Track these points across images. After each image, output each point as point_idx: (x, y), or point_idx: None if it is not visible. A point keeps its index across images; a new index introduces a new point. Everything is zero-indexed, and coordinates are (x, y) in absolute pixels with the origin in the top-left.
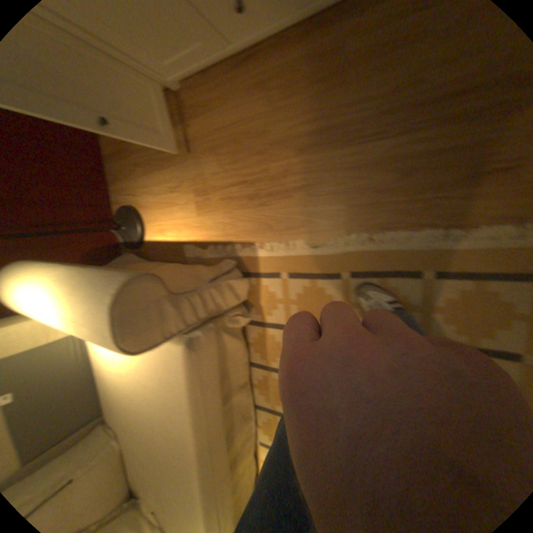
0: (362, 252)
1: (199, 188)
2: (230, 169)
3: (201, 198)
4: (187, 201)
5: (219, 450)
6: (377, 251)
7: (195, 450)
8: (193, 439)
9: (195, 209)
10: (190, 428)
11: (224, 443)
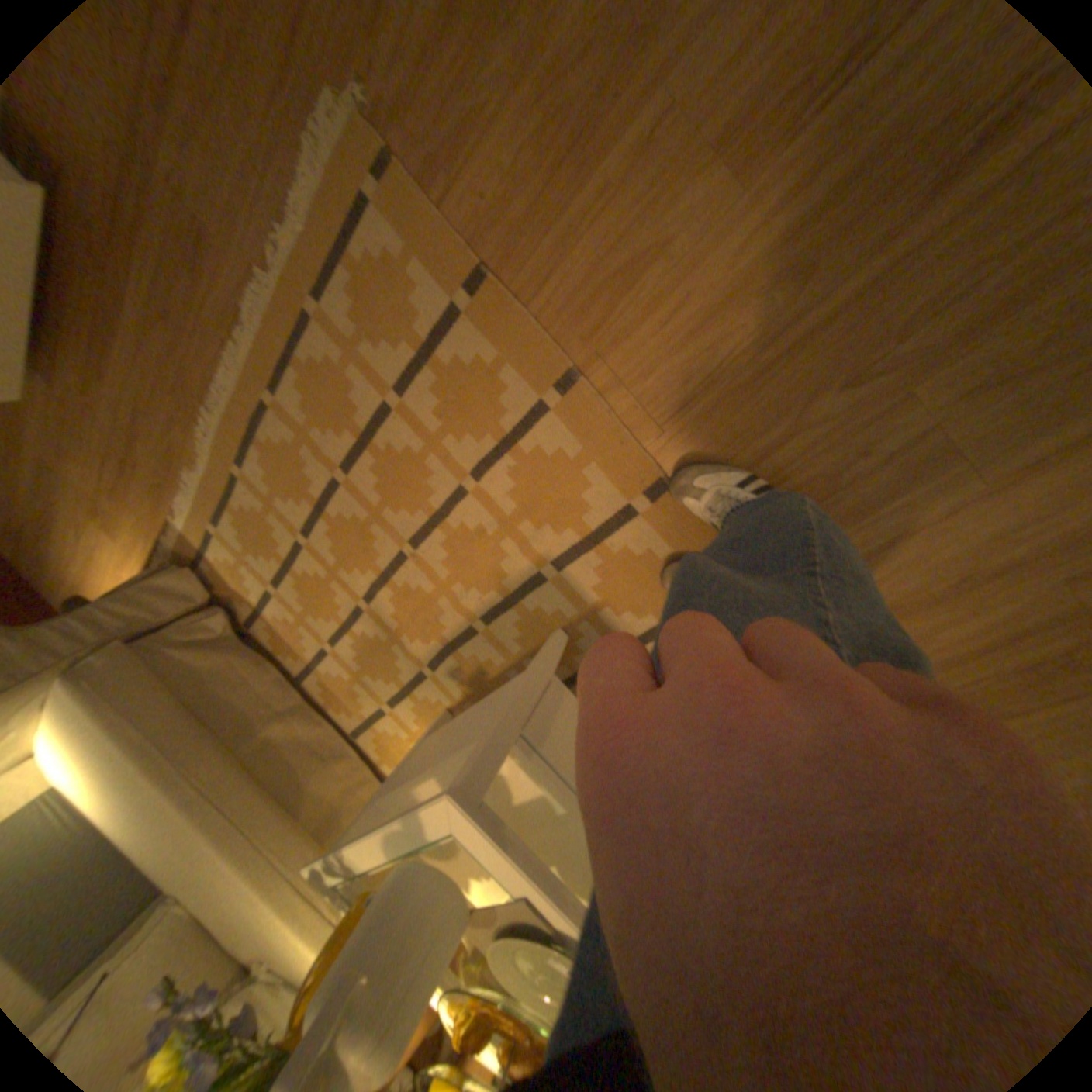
0: (215, 429)
1: (85, 506)
2: (82, 456)
3: (96, 517)
4: (92, 534)
5: (243, 801)
6: (221, 415)
7: (175, 808)
8: (161, 794)
9: (104, 536)
10: (144, 781)
11: (254, 790)
